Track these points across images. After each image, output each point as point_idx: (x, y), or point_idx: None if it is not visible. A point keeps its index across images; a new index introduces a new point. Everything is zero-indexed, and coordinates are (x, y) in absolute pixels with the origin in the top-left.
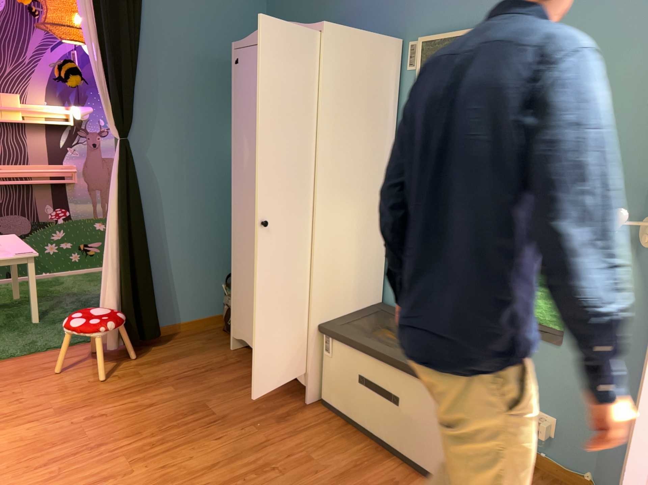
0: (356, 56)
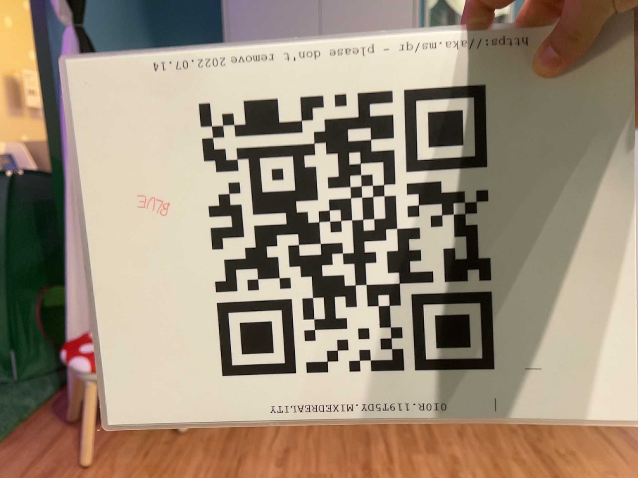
0: None
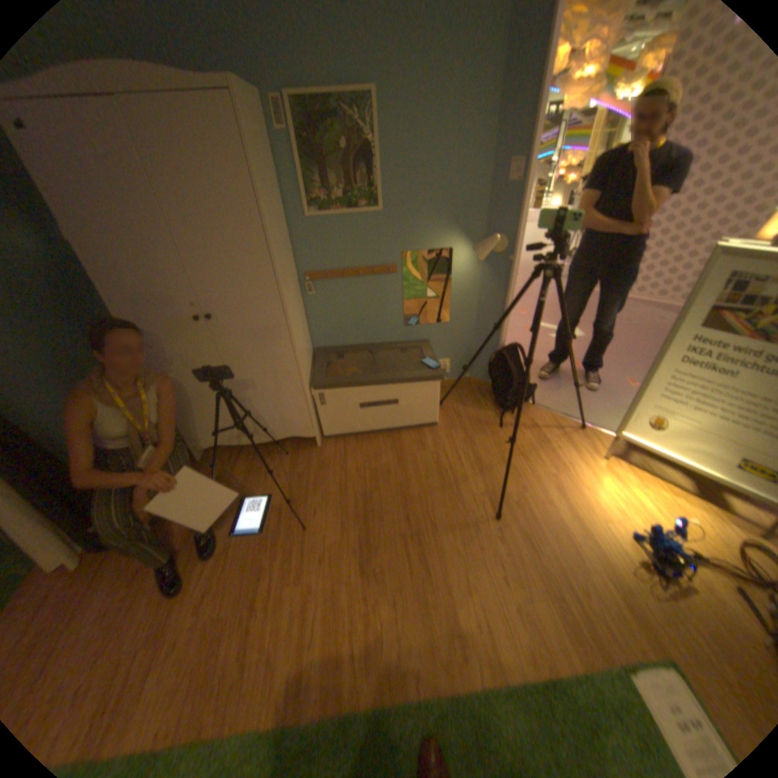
0: (252, 120)
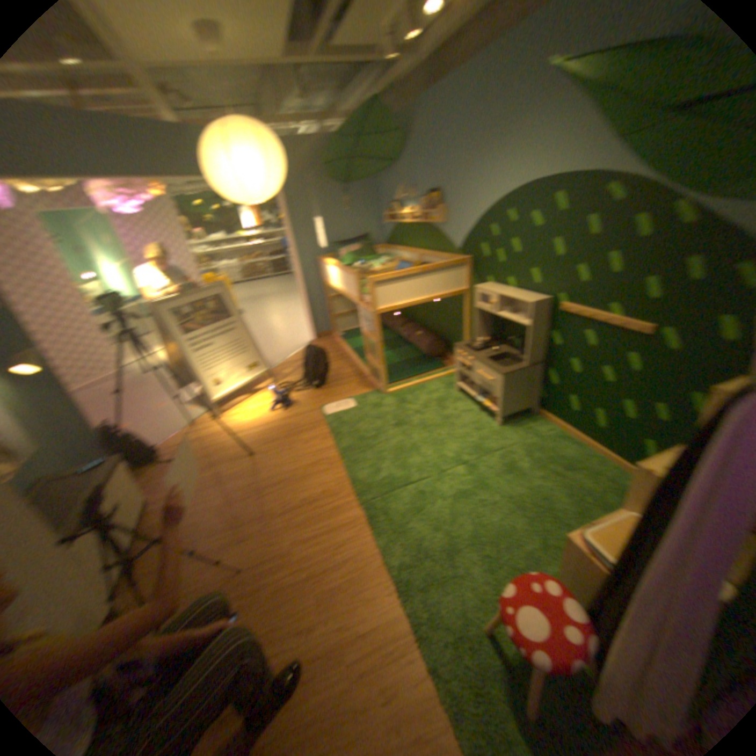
0: None
